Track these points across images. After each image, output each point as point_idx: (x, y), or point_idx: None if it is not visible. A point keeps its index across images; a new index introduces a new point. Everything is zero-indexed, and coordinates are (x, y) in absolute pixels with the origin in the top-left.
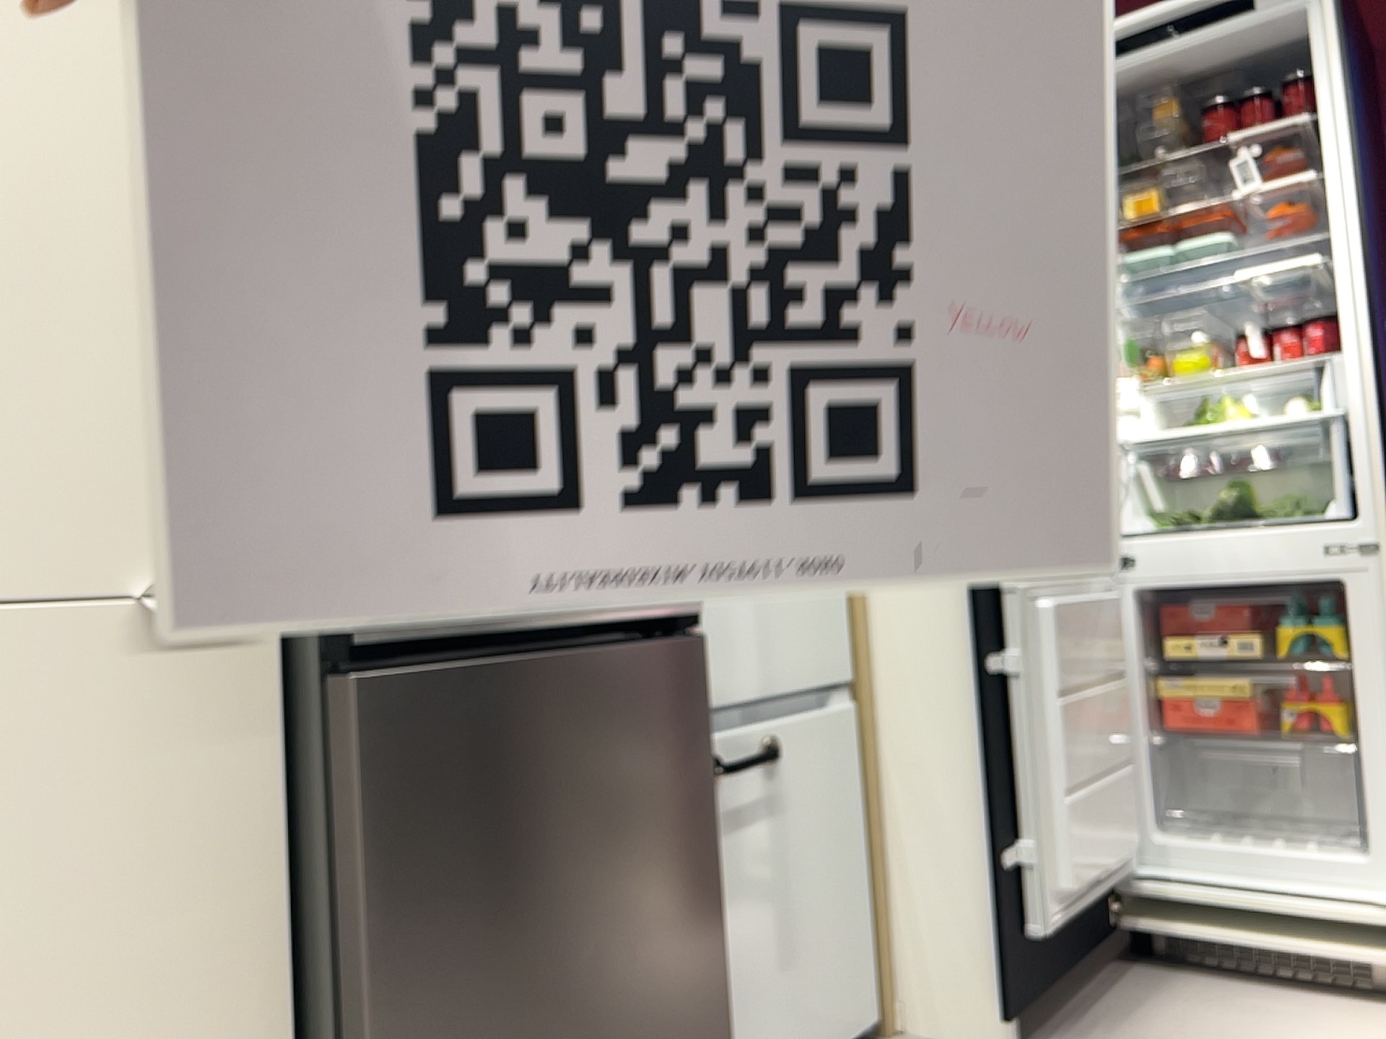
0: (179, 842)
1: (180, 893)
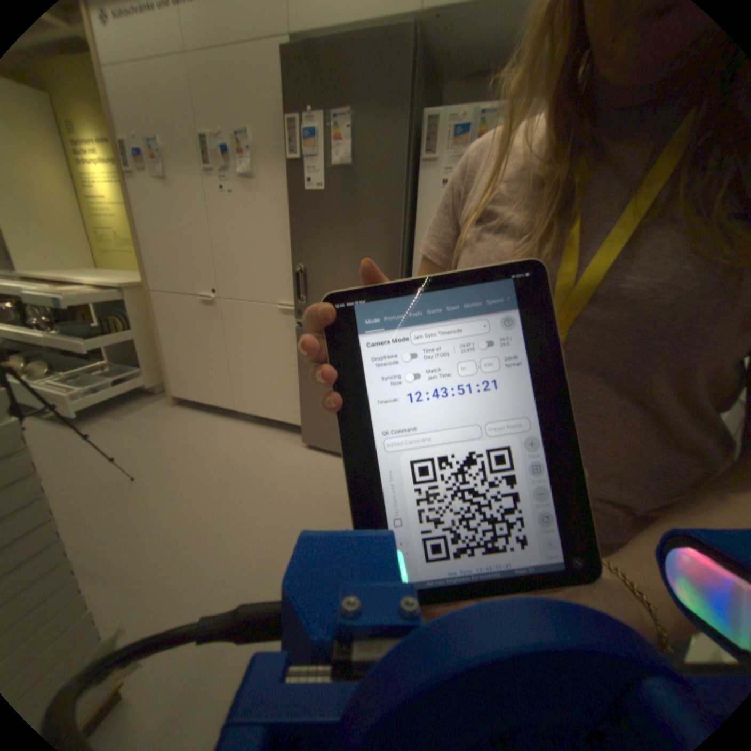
0: (287, 344)
1: (288, 352)
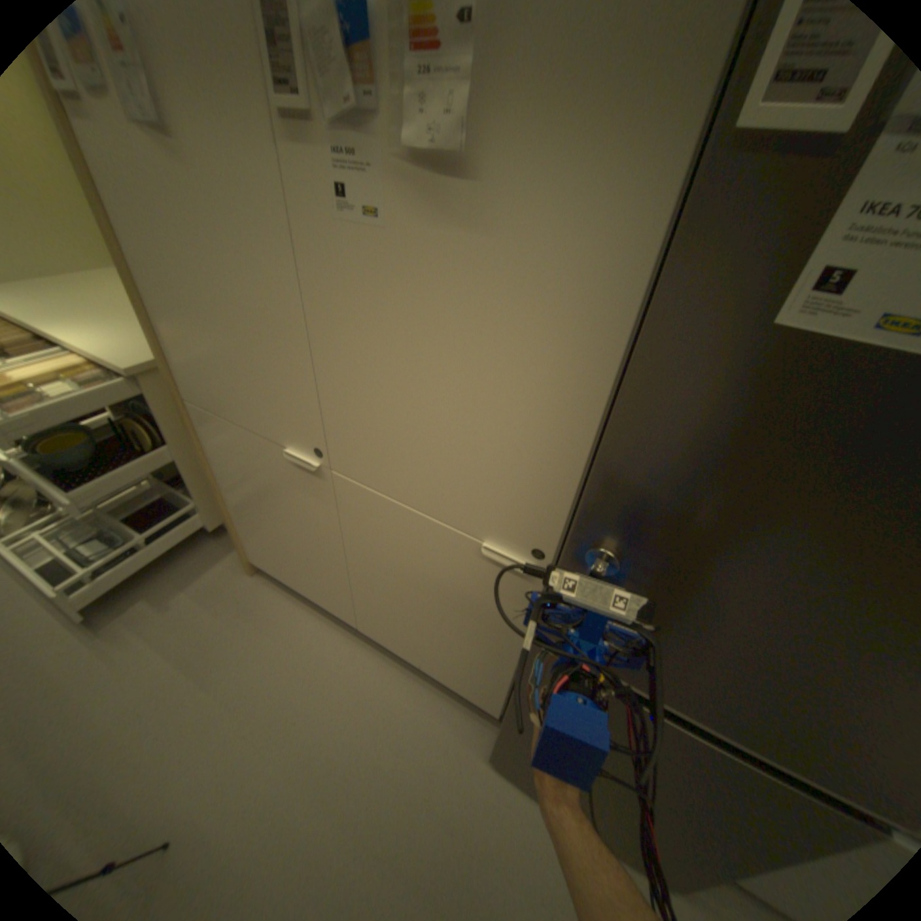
0: (488, 610)
1: (486, 621)
